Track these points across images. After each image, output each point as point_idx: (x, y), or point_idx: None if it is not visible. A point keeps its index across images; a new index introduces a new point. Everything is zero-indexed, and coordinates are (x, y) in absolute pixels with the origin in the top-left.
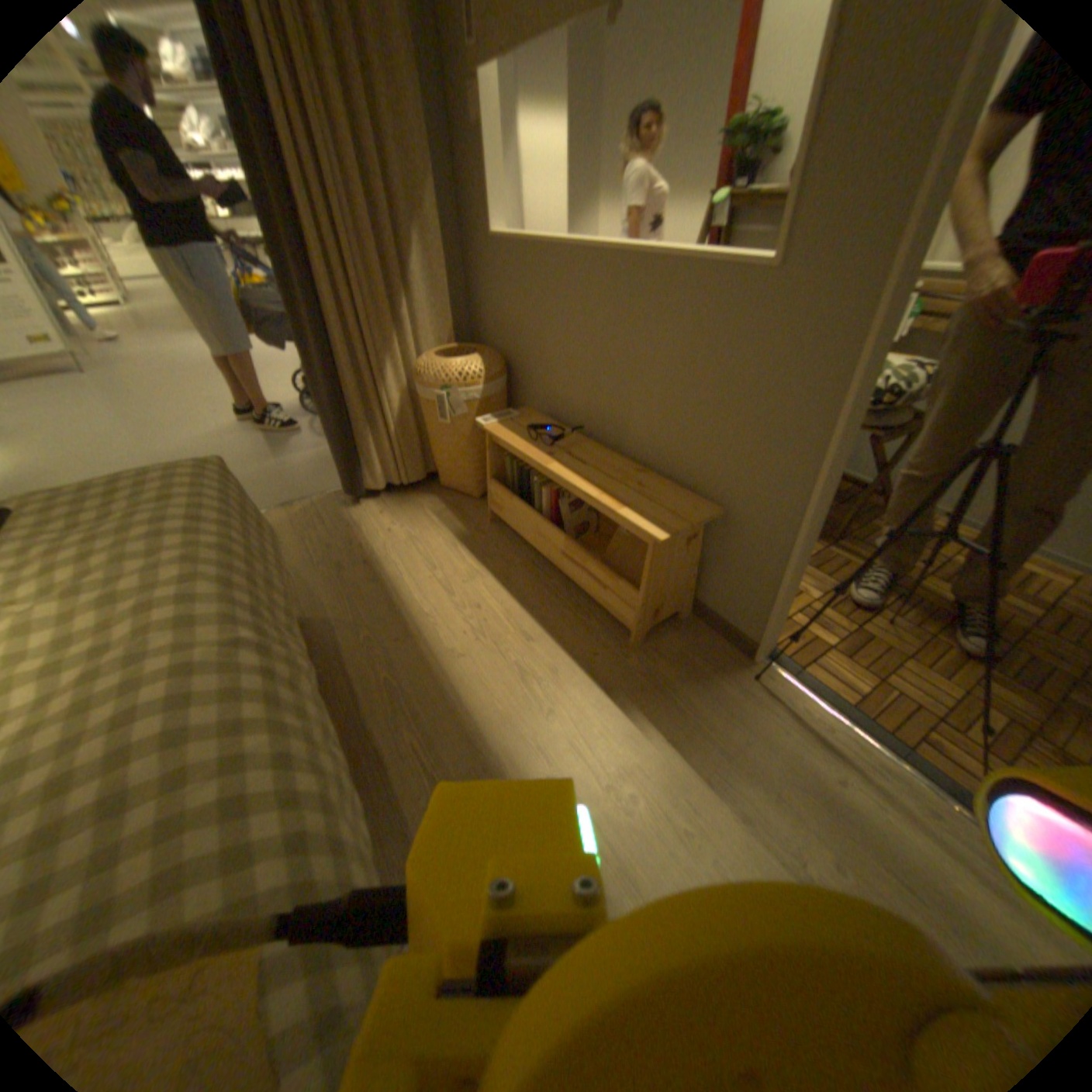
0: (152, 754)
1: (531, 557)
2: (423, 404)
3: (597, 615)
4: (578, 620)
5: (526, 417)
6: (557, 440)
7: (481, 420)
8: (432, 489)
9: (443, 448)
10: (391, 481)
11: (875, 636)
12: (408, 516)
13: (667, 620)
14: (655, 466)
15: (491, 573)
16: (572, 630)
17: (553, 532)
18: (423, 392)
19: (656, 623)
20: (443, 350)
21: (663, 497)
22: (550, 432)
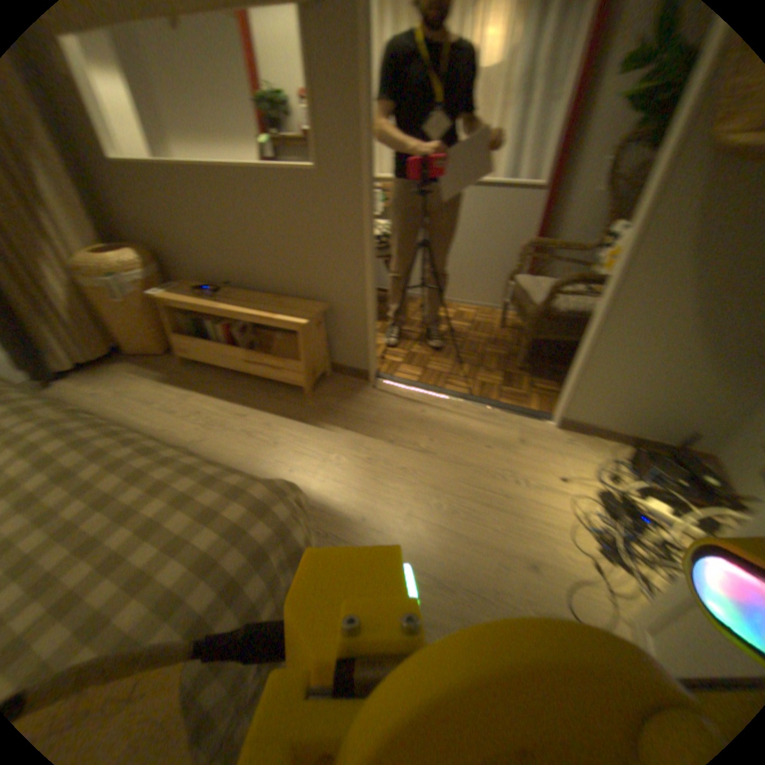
0: (65, 453)
1: (220, 375)
2: (83, 293)
3: (278, 389)
4: (268, 395)
5: (182, 284)
6: (212, 292)
7: (147, 291)
8: (114, 358)
9: (112, 326)
10: (73, 360)
11: (414, 351)
12: (103, 380)
13: (319, 375)
14: (282, 292)
15: (195, 392)
16: (267, 401)
17: (232, 349)
18: (81, 284)
19: (314, 378)
20: (86, 249)
21: (294, 305)
22: (205, 289)
